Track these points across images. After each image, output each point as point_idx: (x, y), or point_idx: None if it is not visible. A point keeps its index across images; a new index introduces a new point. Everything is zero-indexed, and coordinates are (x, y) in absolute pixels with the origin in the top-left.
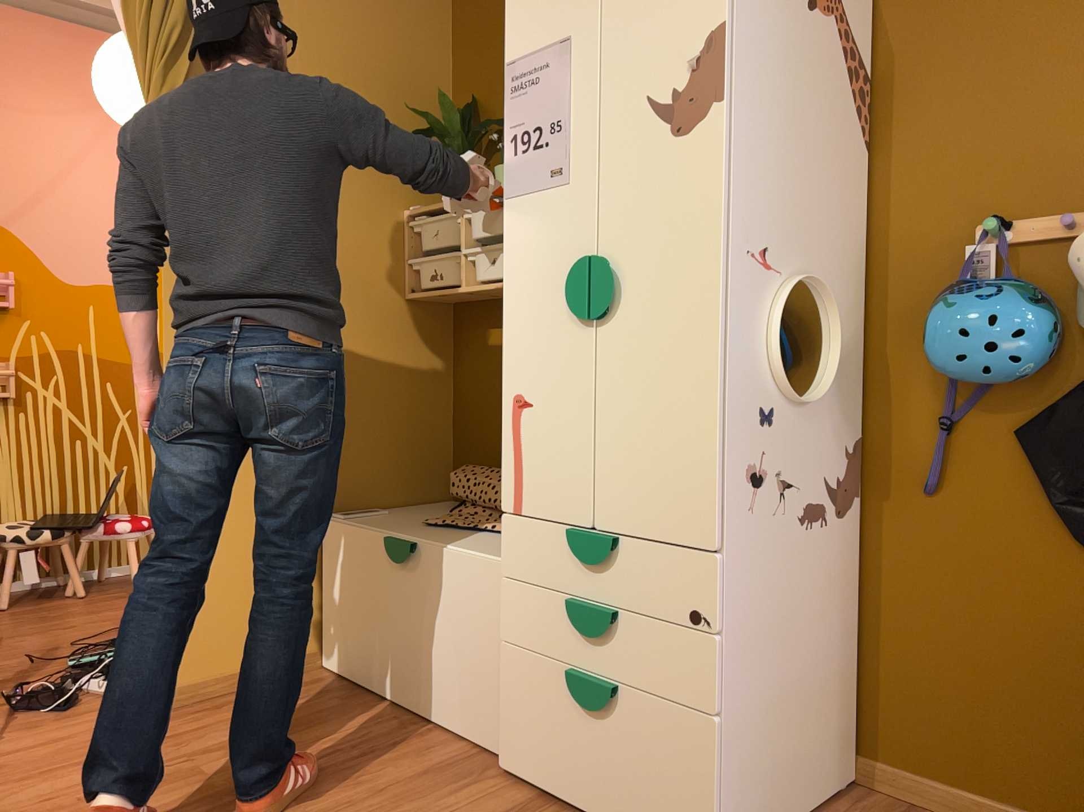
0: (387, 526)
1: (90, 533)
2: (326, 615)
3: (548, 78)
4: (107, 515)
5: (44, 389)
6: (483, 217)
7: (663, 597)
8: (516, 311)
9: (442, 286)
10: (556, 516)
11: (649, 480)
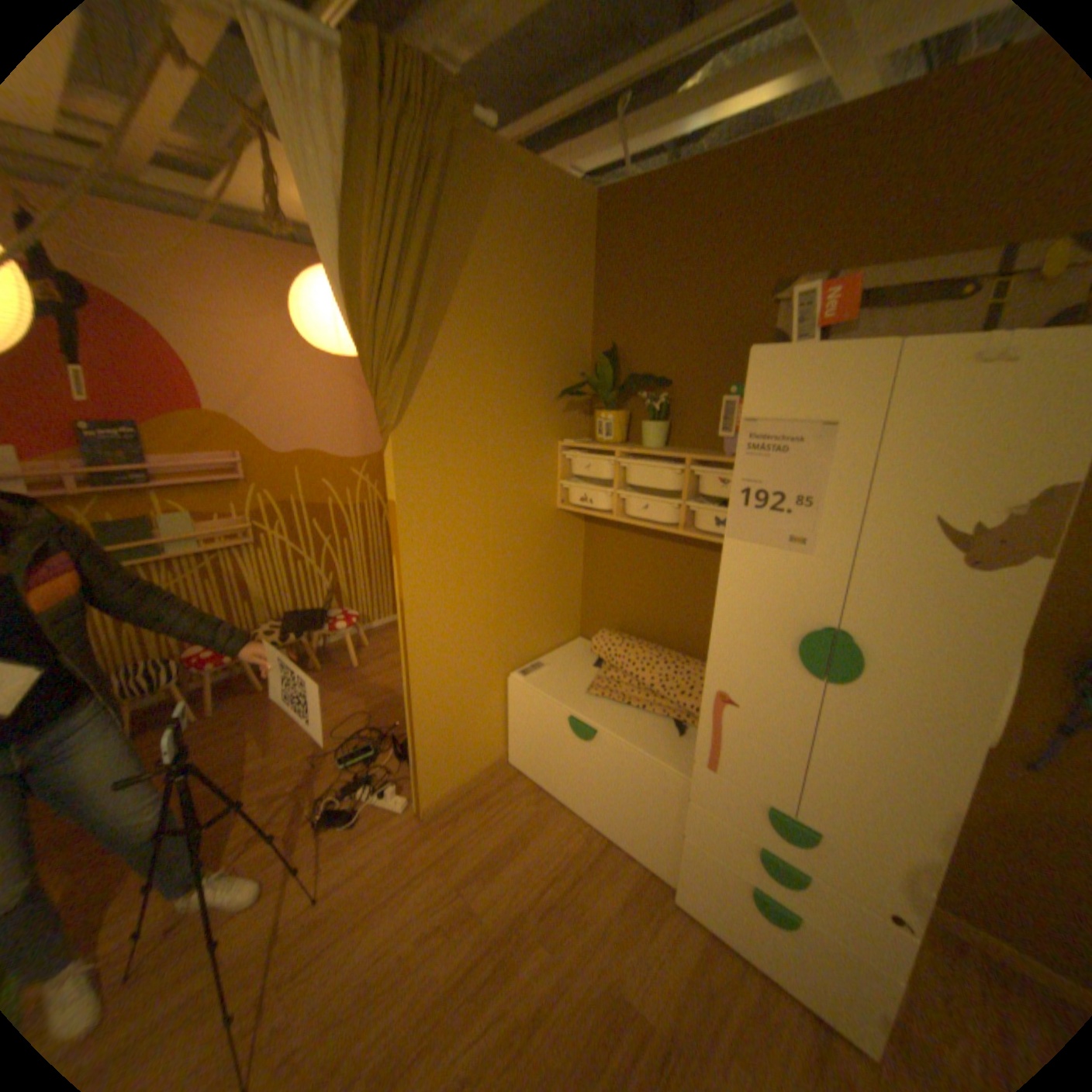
0: (563, 695)
1: (318, 632)
2: (513, 736)
3: (801, 451)
4: (322, 607)
5: (269, 531)
6: (637, 469)
7: (864, 892)
8: (729, 632)
9: (592, 509)
10: (755, 791)
11: (866, 815)
